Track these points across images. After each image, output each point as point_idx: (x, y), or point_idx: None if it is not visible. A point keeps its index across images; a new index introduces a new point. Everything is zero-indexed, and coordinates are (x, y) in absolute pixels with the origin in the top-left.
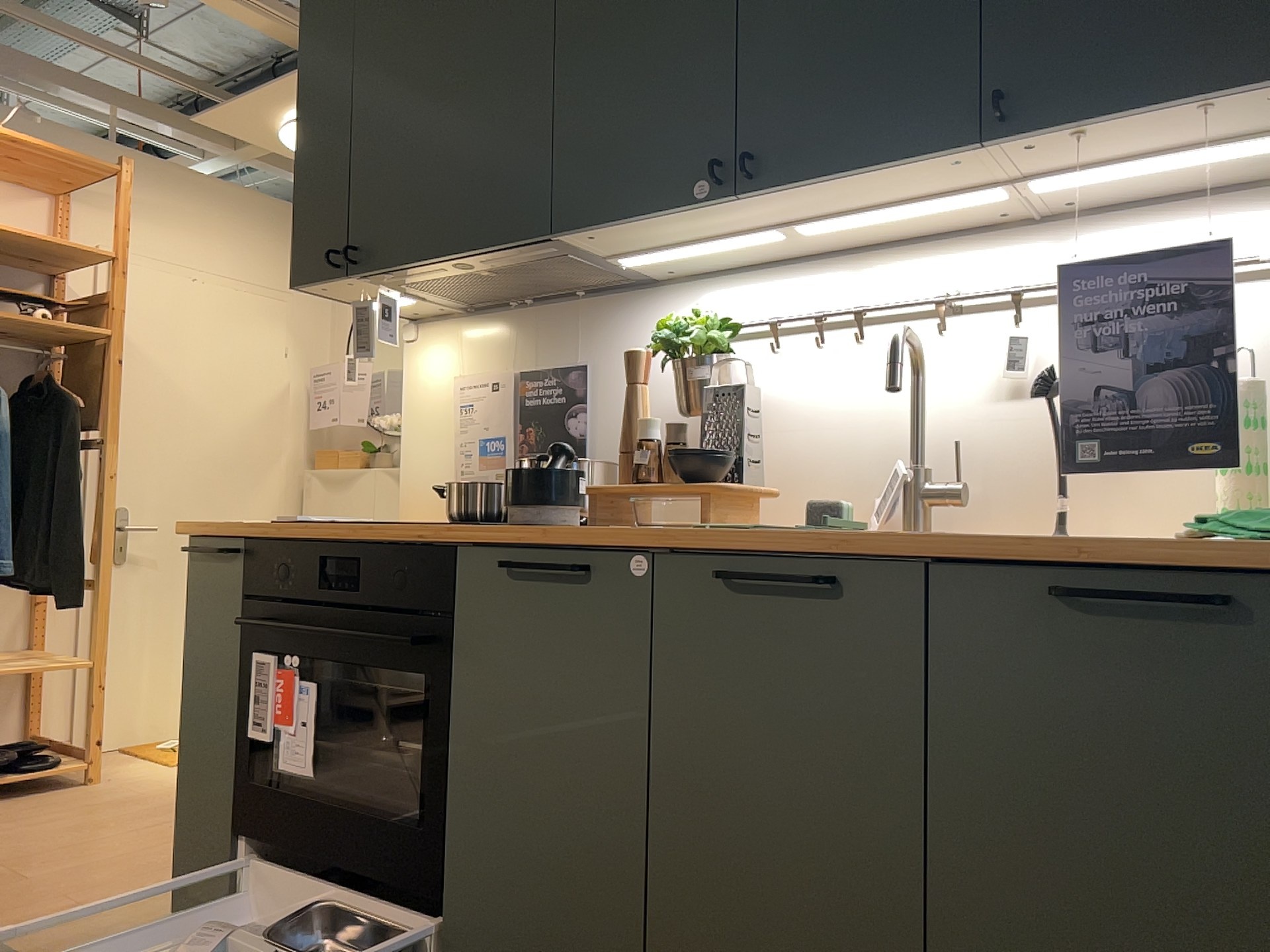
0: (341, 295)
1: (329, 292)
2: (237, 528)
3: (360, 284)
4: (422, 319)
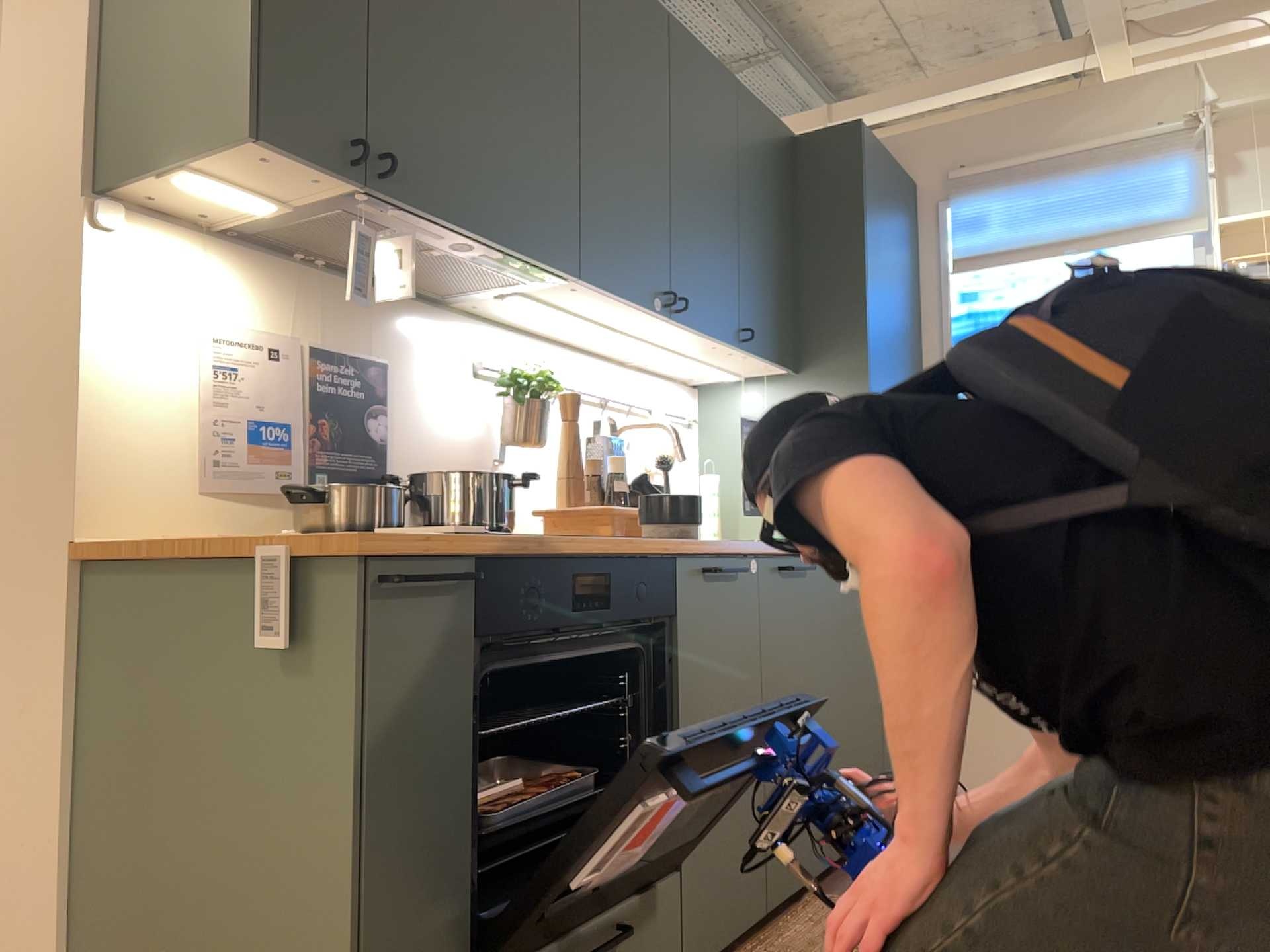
0: (237, 165)
1: (254, 161)
2: (478, 544)
3: (321, 184)
4: (121, 201)
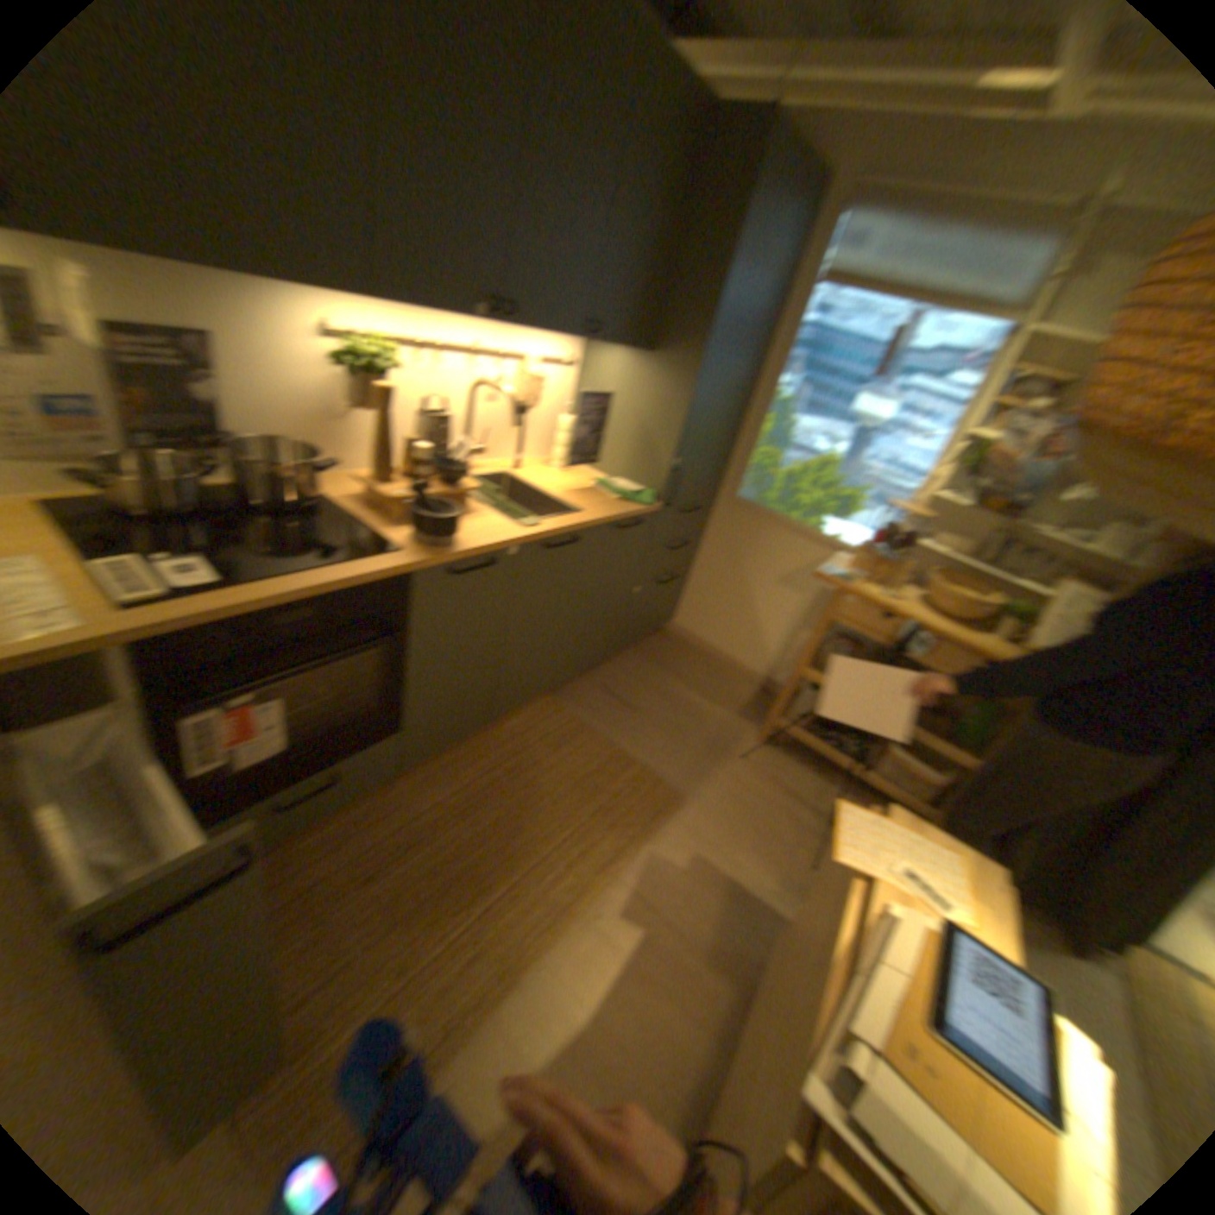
0: None
1: None
2: (110, 642)
3: None
4: None
